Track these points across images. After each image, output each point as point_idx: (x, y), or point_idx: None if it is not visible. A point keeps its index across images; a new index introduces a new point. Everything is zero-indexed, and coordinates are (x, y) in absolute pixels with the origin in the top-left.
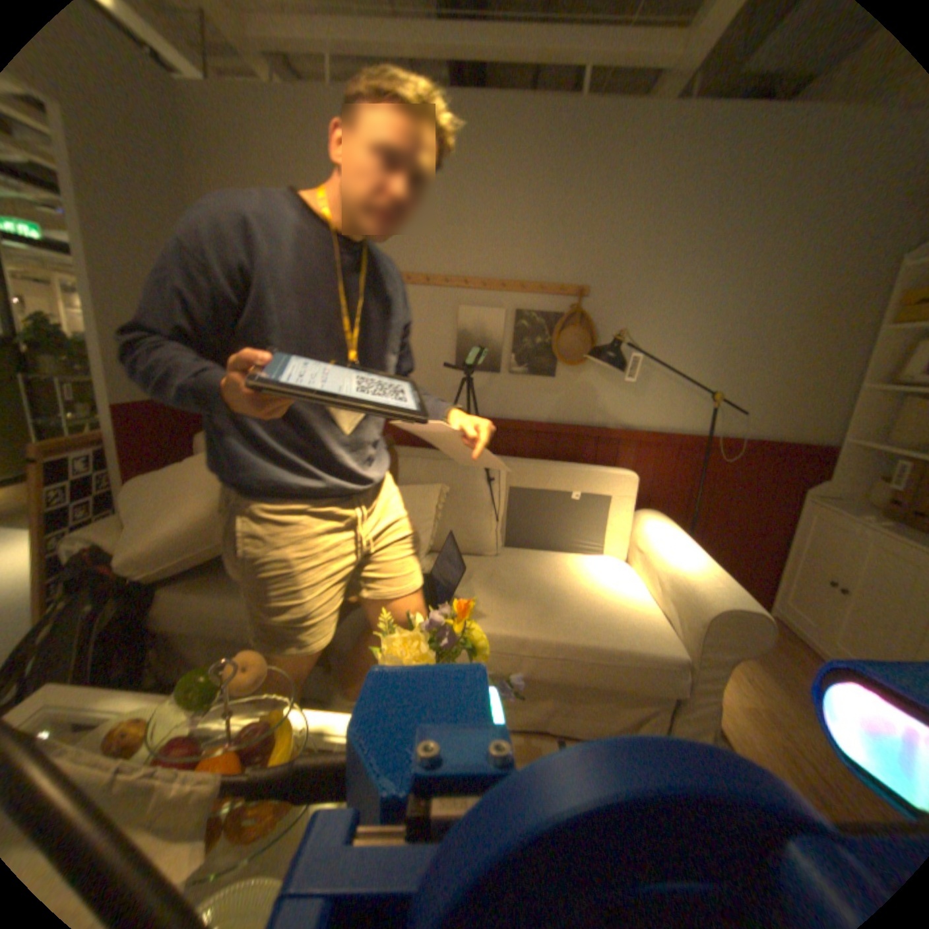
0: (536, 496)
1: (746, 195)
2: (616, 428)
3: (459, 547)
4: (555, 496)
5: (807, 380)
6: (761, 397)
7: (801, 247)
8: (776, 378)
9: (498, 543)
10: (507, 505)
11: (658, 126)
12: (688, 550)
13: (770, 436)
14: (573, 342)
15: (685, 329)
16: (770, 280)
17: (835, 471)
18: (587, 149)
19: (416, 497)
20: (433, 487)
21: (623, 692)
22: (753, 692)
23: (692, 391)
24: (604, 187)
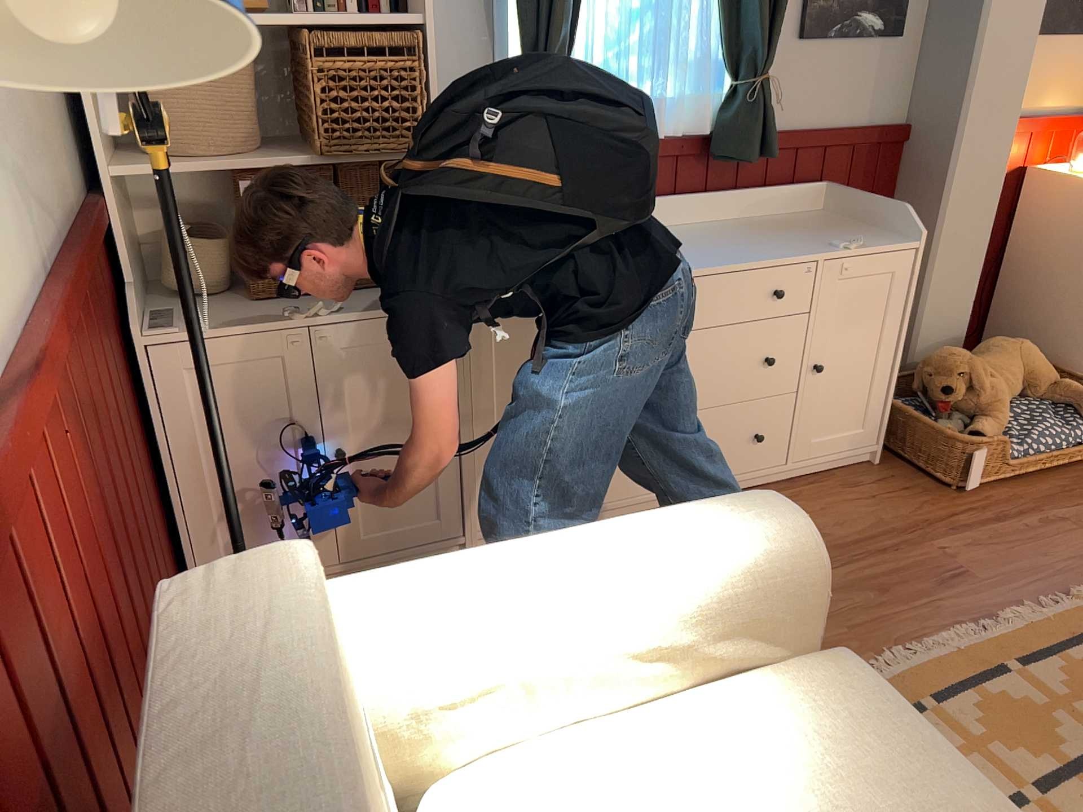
0: None
1: None
2: None
3: None
4: None
5: None
6: (12, 104)
7: None
8: None
9: None
10: None
11: None
12: (547, 561)
13: (58, 226)
14: None
15: None
16: None
17: (117, 259)
18: None
19: None
20: None
21: None
22: None
23: None
24: None
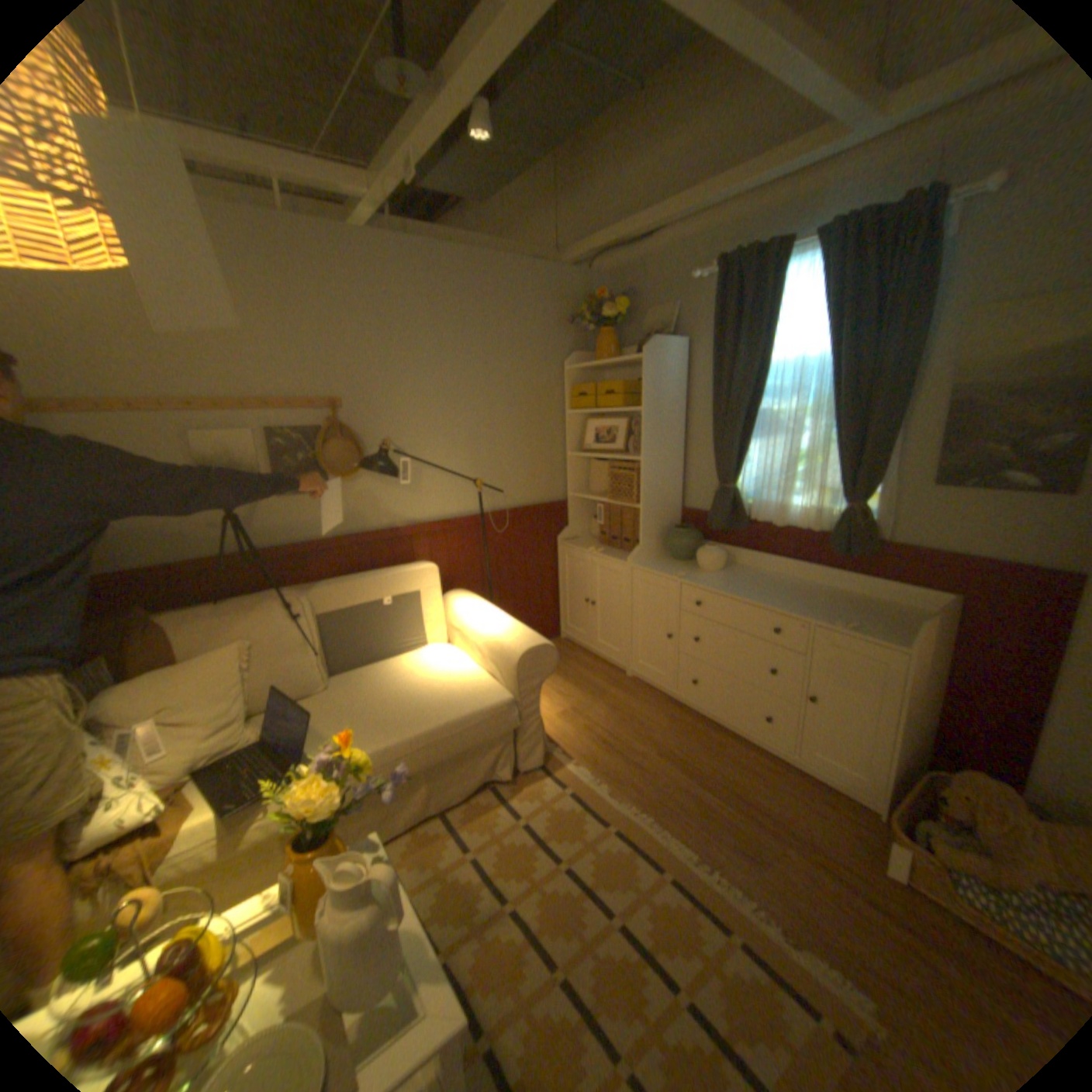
0: (352, 617)
1: (454, 316)
2: (406, 526)
3: (283, 698)
4: (371, 610)
5: (534, 456)
6: (509, 474)
7: (503, 357)
8: (515, 458)
9: (325, 676)
10: (324, 635)
11: (365, 251)
12: (491, 615)
13: (523, 503)
14: (341, 454)
15: (438, 429)
16: (490, 383)
17: (568, 518)
18: (300, 265)
19: (213, 666)
20: (231, 647)
21: (476, 746)
22: (561, 699)
23: (459, 480)
24: (328, 304)
